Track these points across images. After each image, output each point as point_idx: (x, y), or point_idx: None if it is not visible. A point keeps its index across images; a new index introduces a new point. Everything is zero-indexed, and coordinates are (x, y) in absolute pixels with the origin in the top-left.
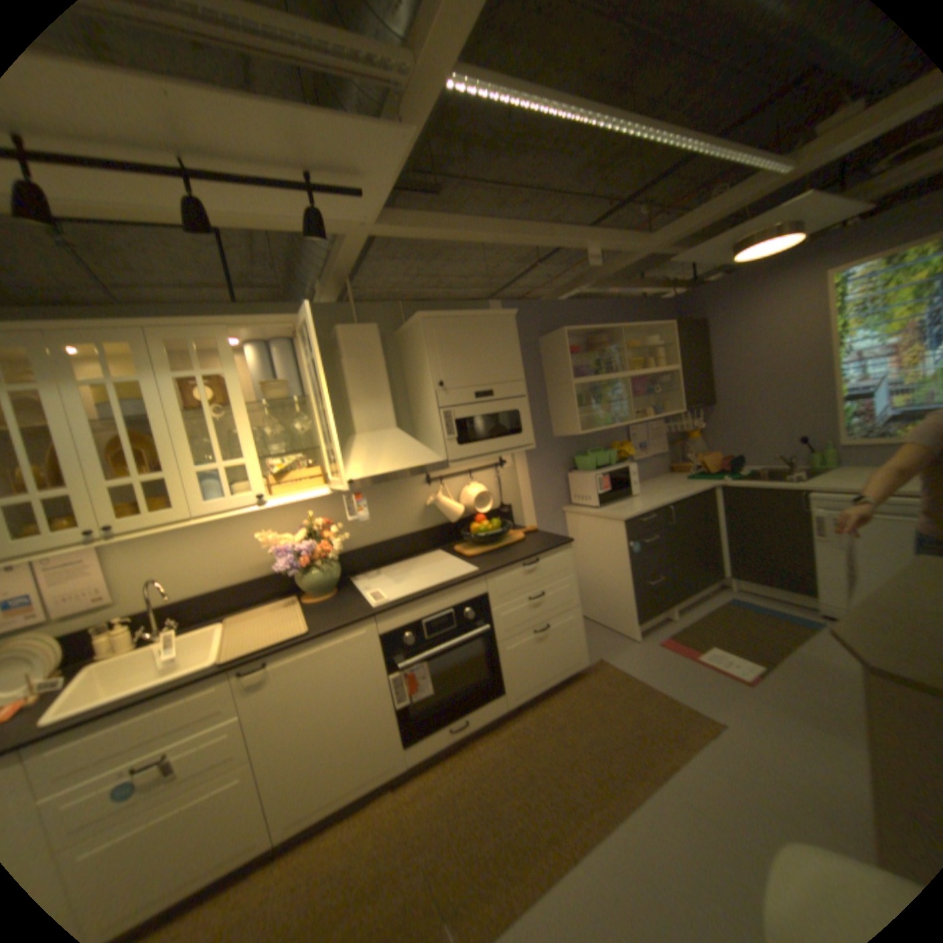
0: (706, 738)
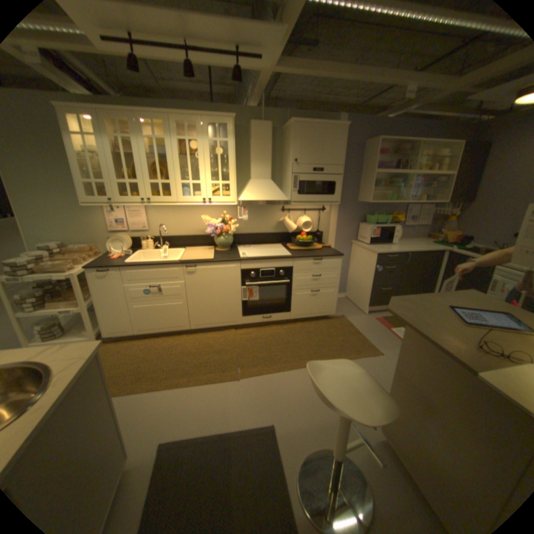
0: (371, 355)
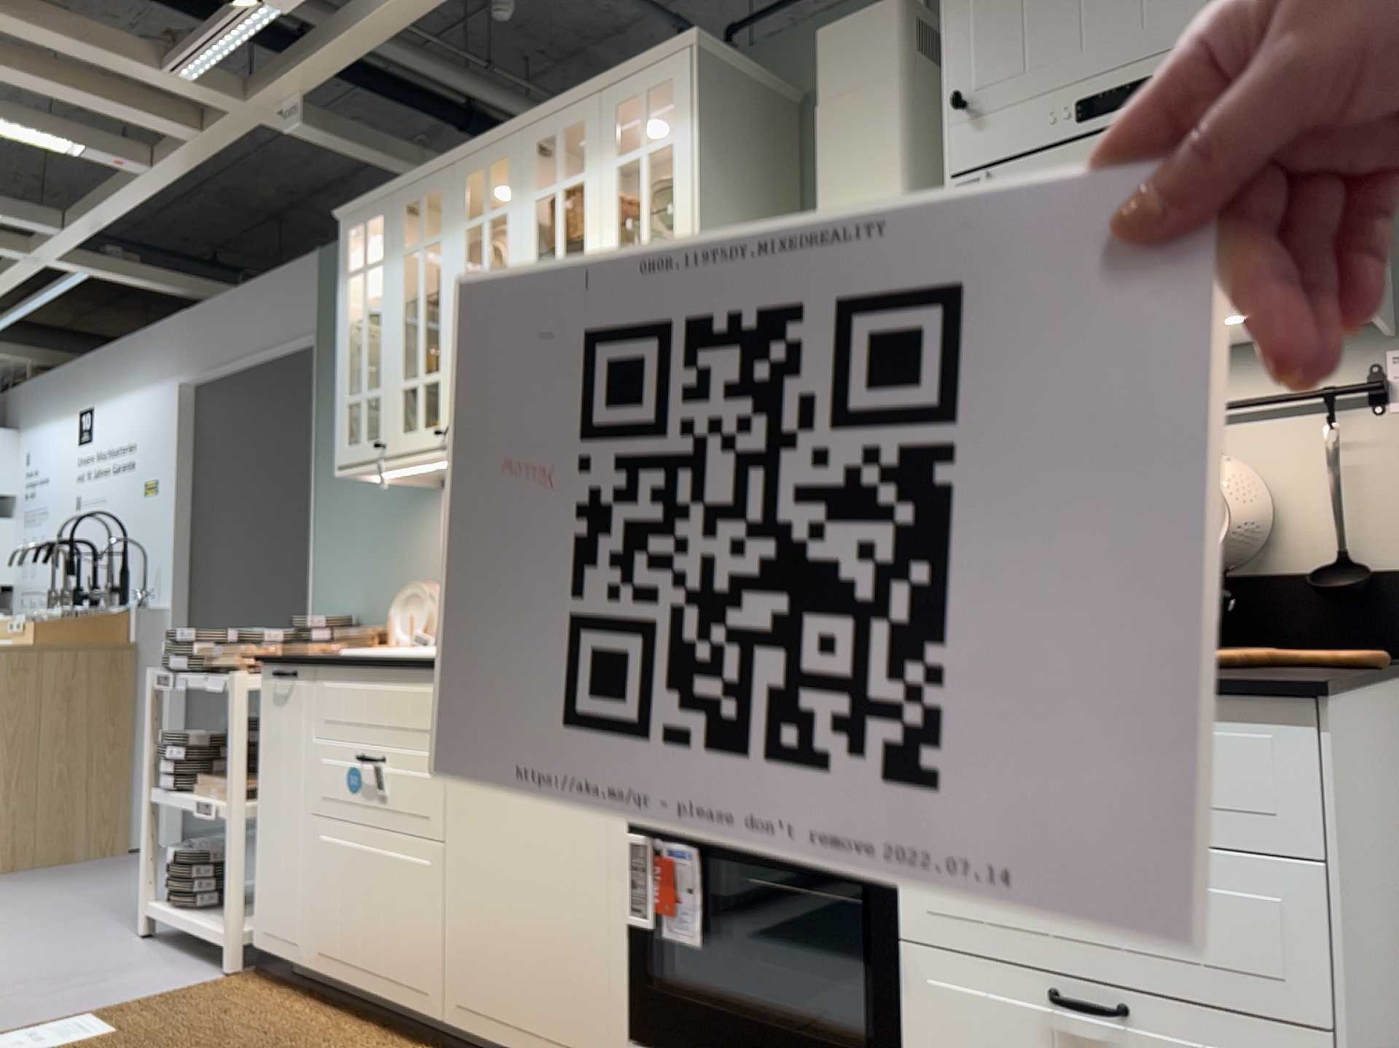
0: None
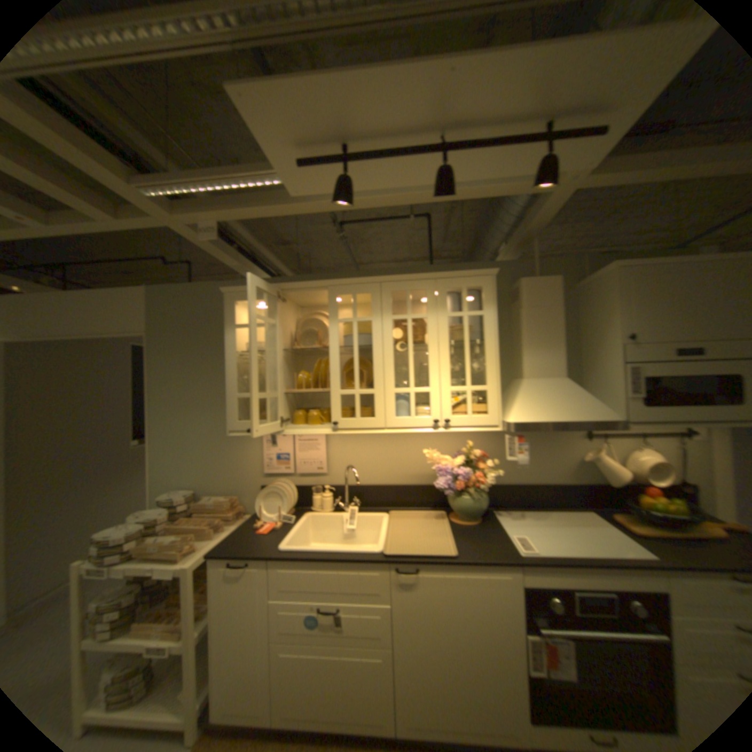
0: None
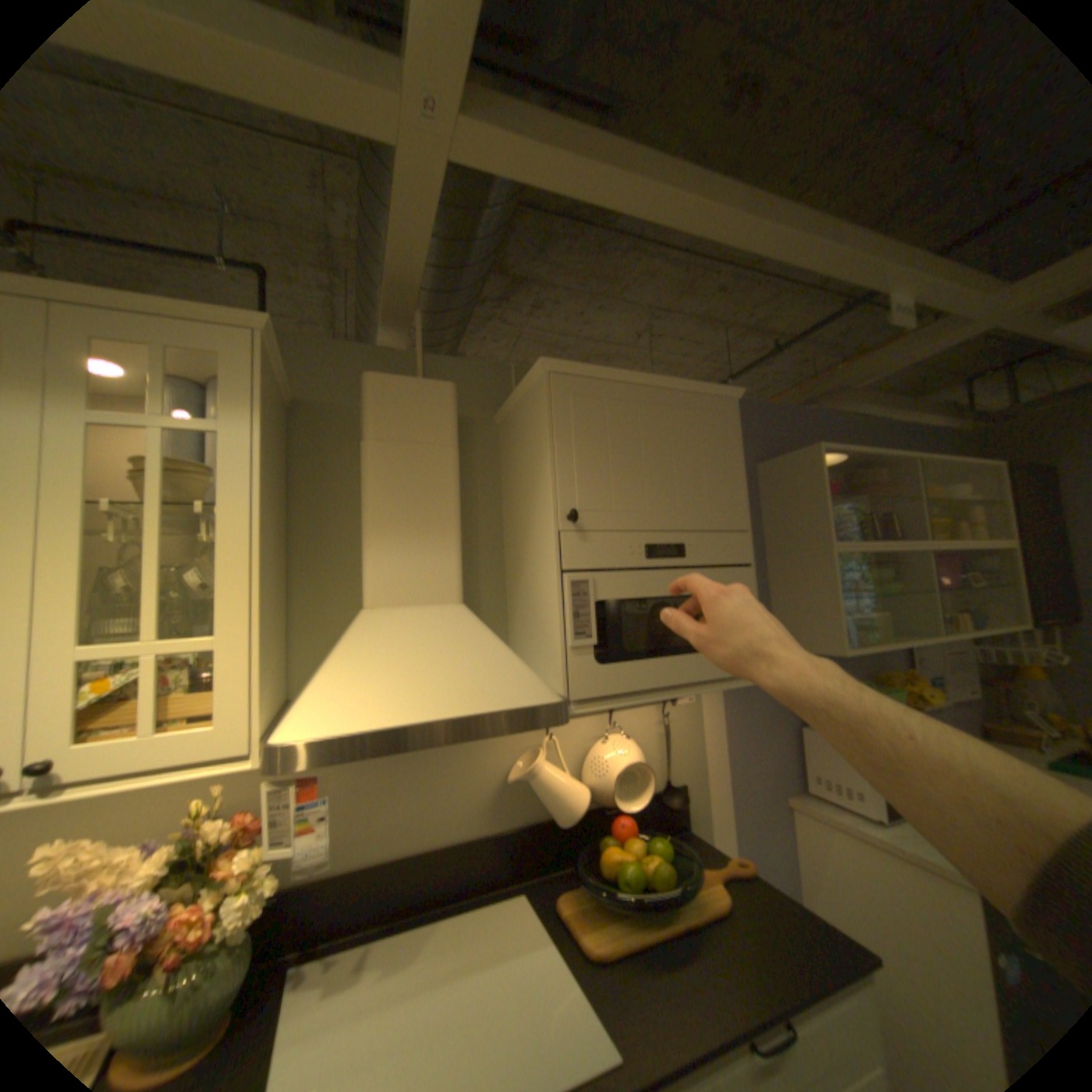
0: None
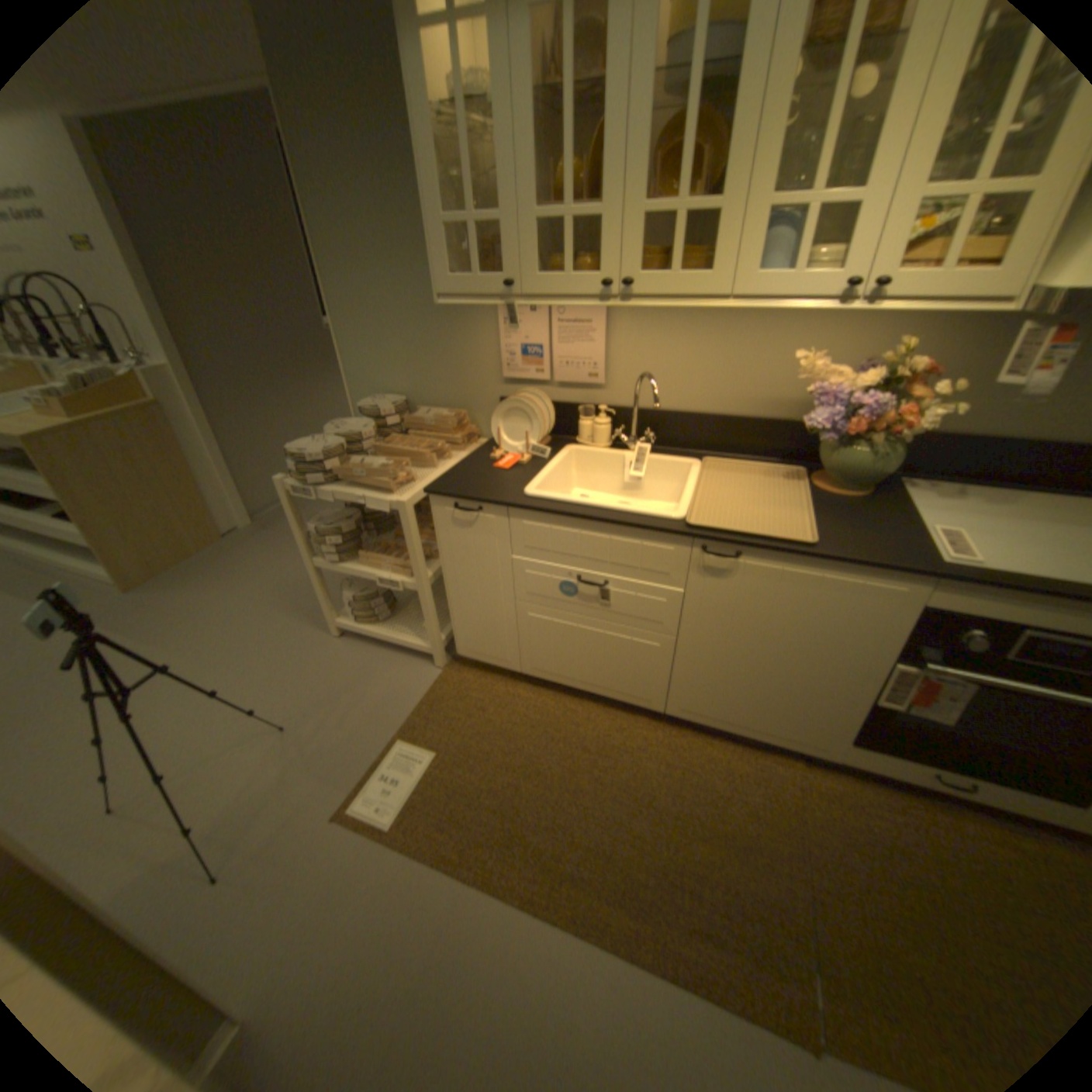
0: None
